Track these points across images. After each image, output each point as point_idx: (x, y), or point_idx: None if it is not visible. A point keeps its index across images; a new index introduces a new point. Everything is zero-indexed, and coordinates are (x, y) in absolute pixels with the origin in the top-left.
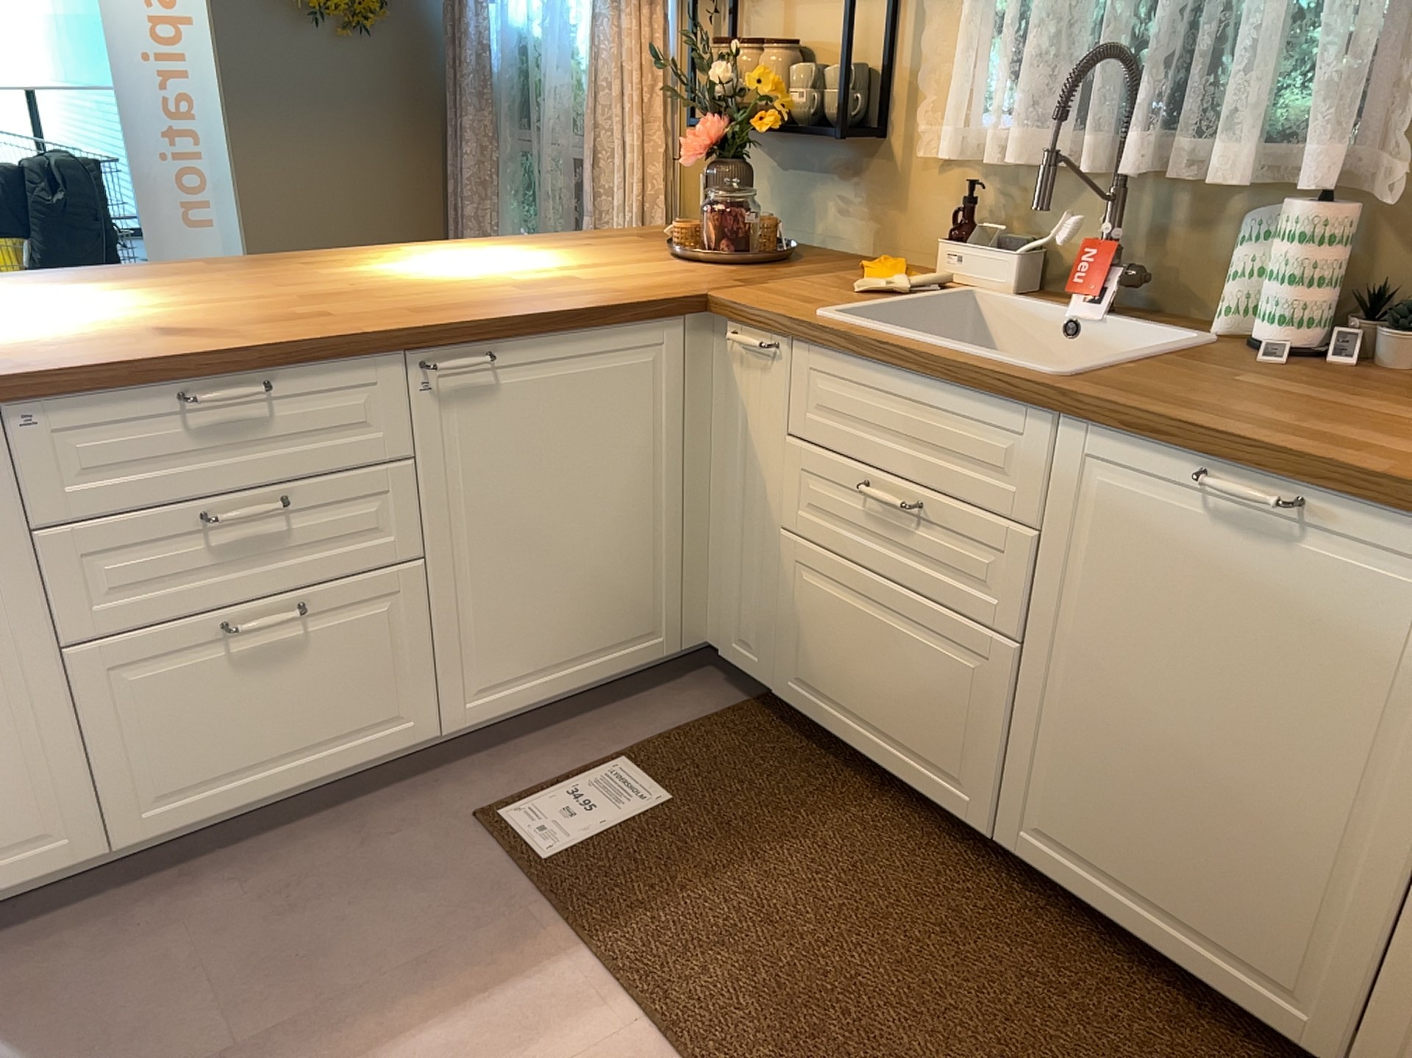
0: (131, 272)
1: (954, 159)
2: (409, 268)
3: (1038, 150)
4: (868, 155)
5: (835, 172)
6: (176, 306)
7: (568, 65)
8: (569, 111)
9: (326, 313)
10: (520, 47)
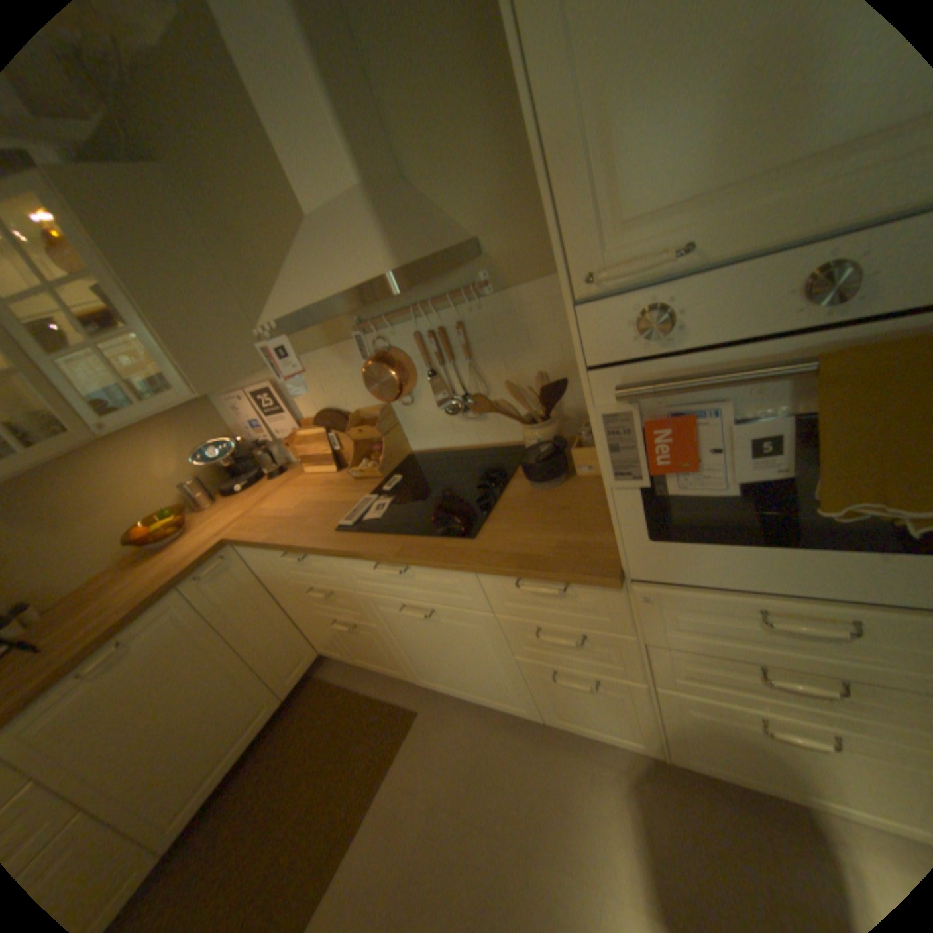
0: None
1: None
2: None
3: None
4: None
5: None
6: None
7: None
8: None
9: None
10: None
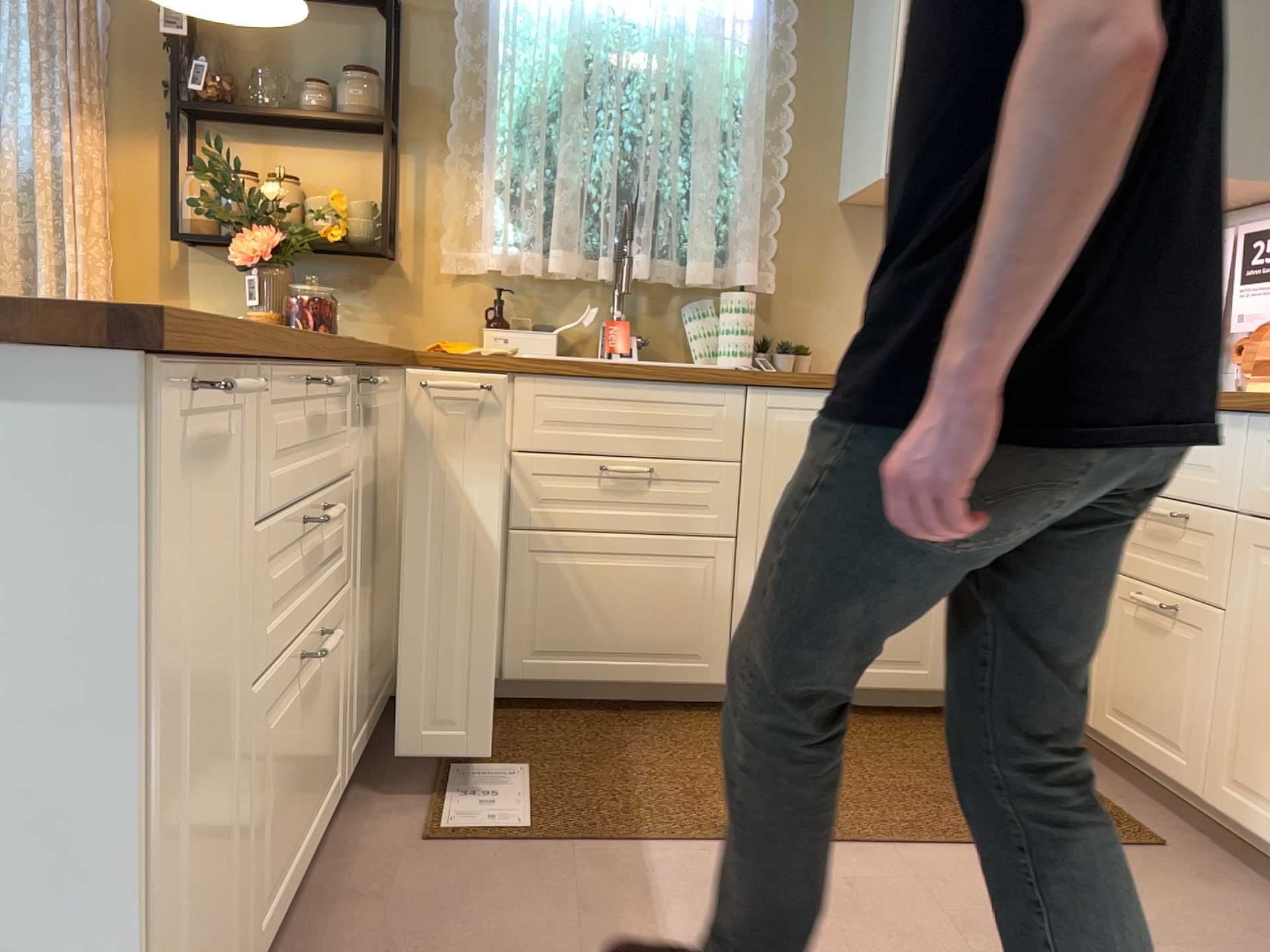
0: None
1: (503, 268)
2: None
3: (573, 262)
4: (381, 271)
5: (344, 285)
6: None
7: None
8: None
9: None
10: None
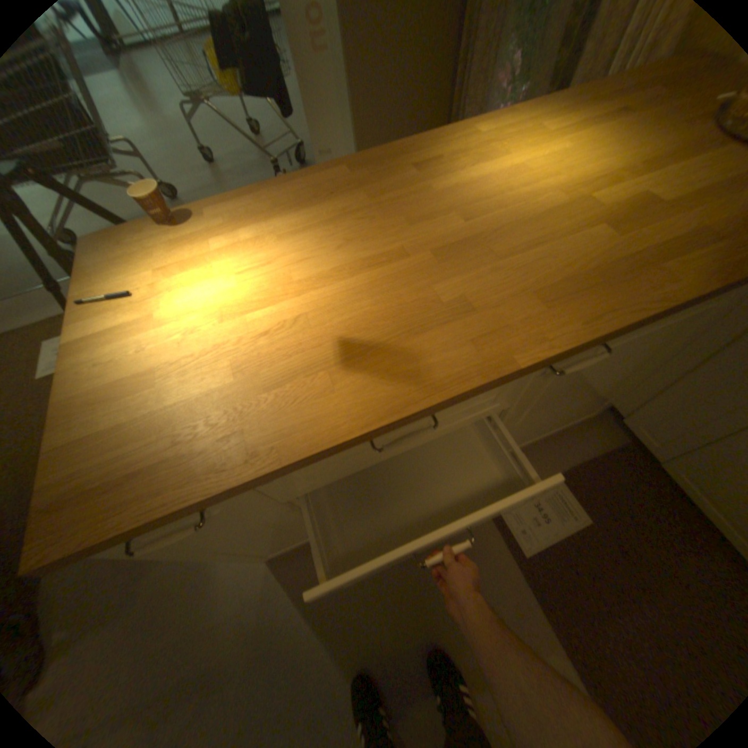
0: (299, 187)
1: None
2: (498, 173)
3: None
4: None
5: None
6: (342, 273)
7: None
8: None
9: (466, 303)
10: None
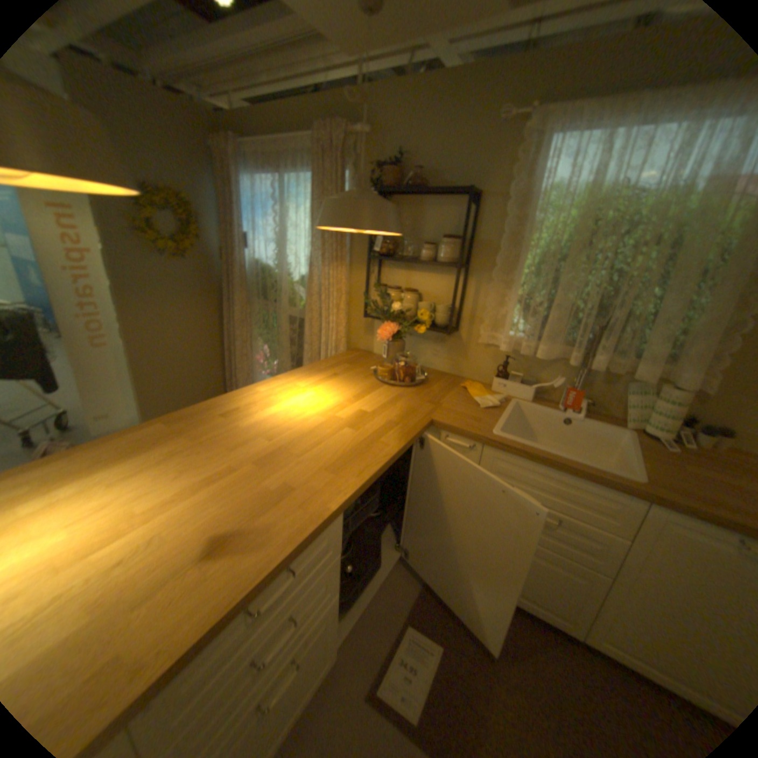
0: (118, 446)
1: (509, 350)
2: (279, 413)
3: (553, 353)
4: (450, 335)
5: (432, 339)
6: (183, 496)
7: (288, 278)
8: (288, 297)
9: (287, 487)
10: (260, 267)
